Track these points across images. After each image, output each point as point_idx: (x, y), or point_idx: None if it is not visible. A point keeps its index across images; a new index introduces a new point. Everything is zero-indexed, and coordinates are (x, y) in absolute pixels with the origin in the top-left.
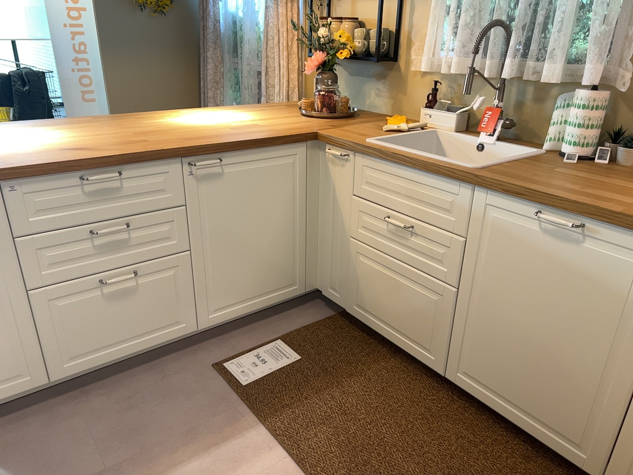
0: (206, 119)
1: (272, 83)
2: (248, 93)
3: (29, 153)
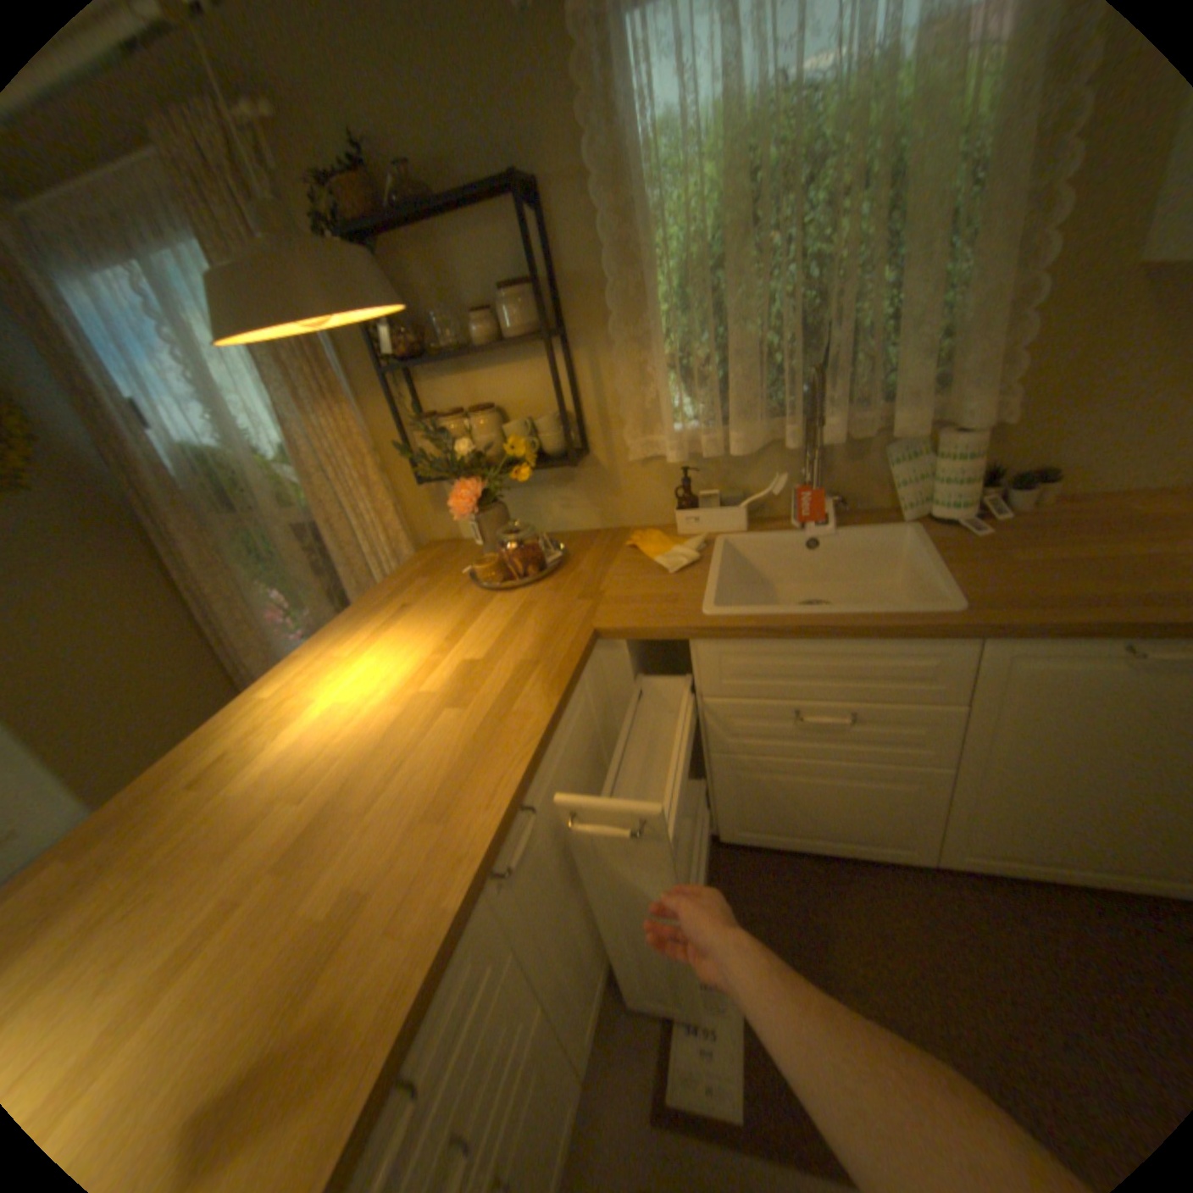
0: (351, 695)
1: (346, 537)
2: (297, 564)
3: None
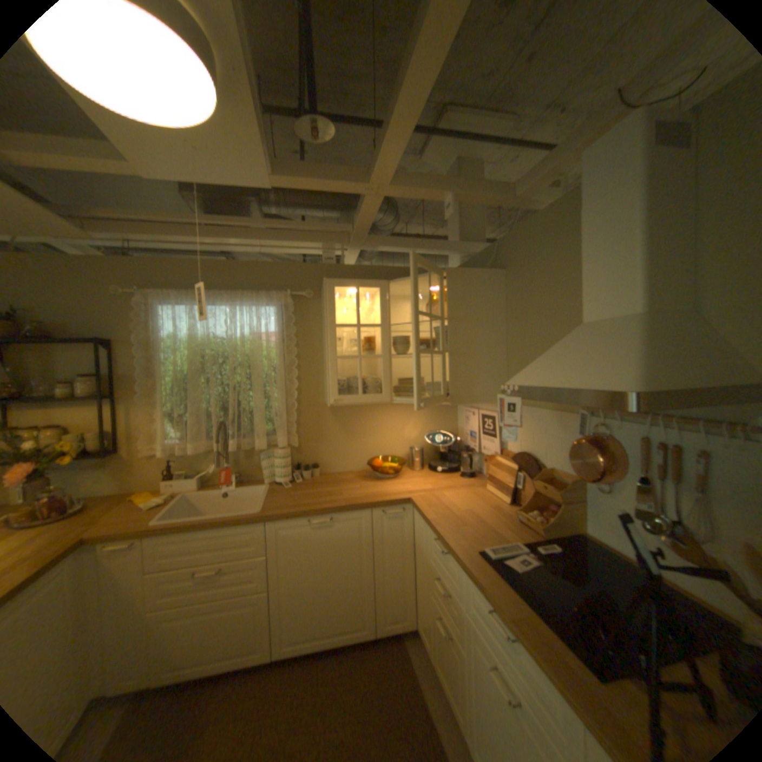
0: None
1: None
2: None
3: None
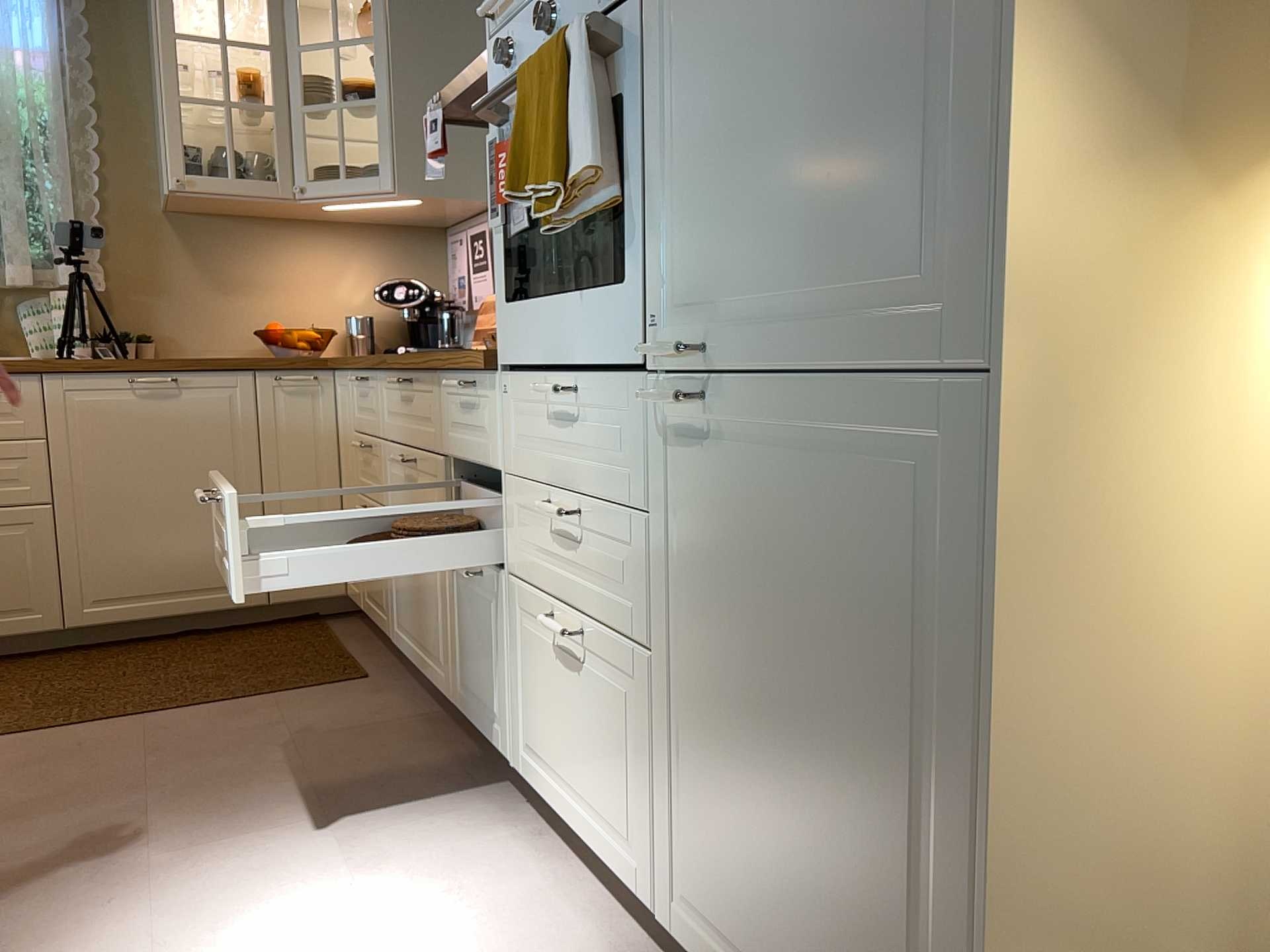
0: None
1: None
2: None
3: None
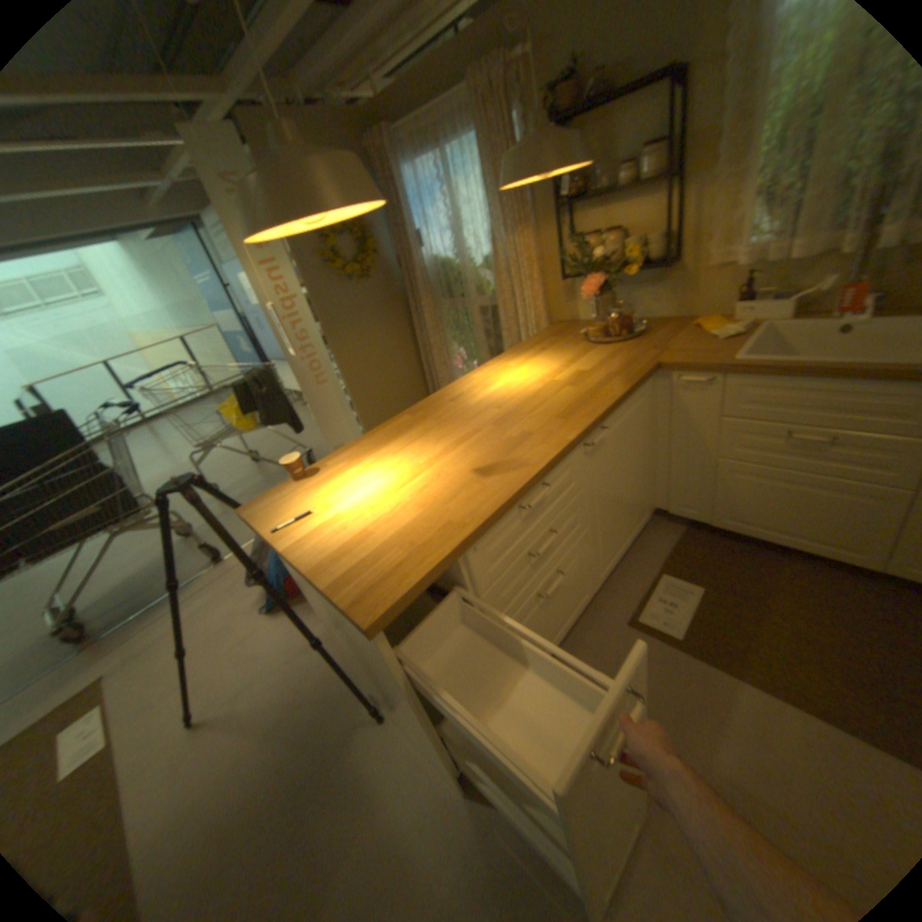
0: (516, 380)
1: (509, 314)
2: (478, 330)
3: (445, 496)
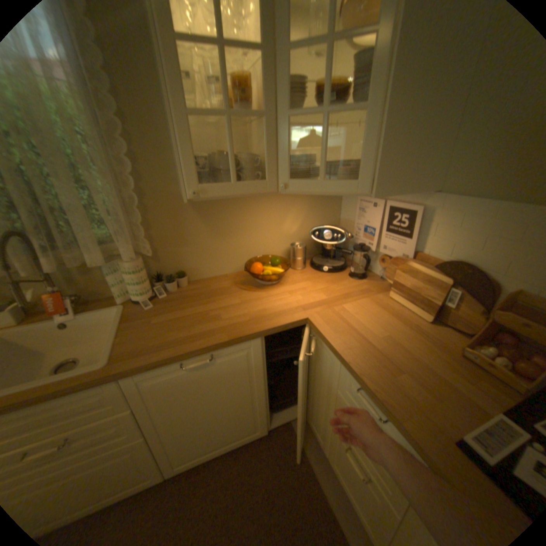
0: None
1: None
2: None
3: None
